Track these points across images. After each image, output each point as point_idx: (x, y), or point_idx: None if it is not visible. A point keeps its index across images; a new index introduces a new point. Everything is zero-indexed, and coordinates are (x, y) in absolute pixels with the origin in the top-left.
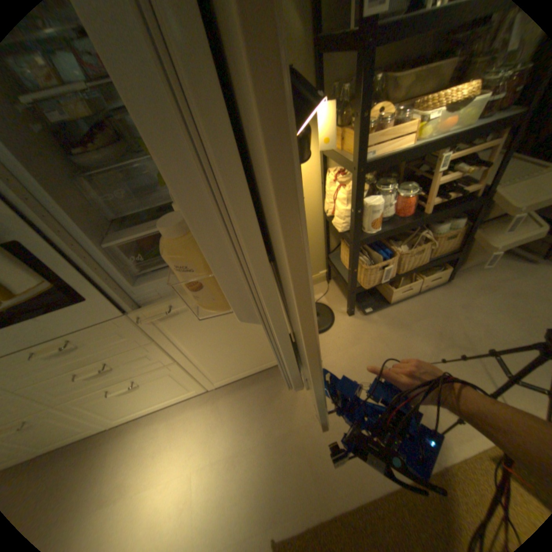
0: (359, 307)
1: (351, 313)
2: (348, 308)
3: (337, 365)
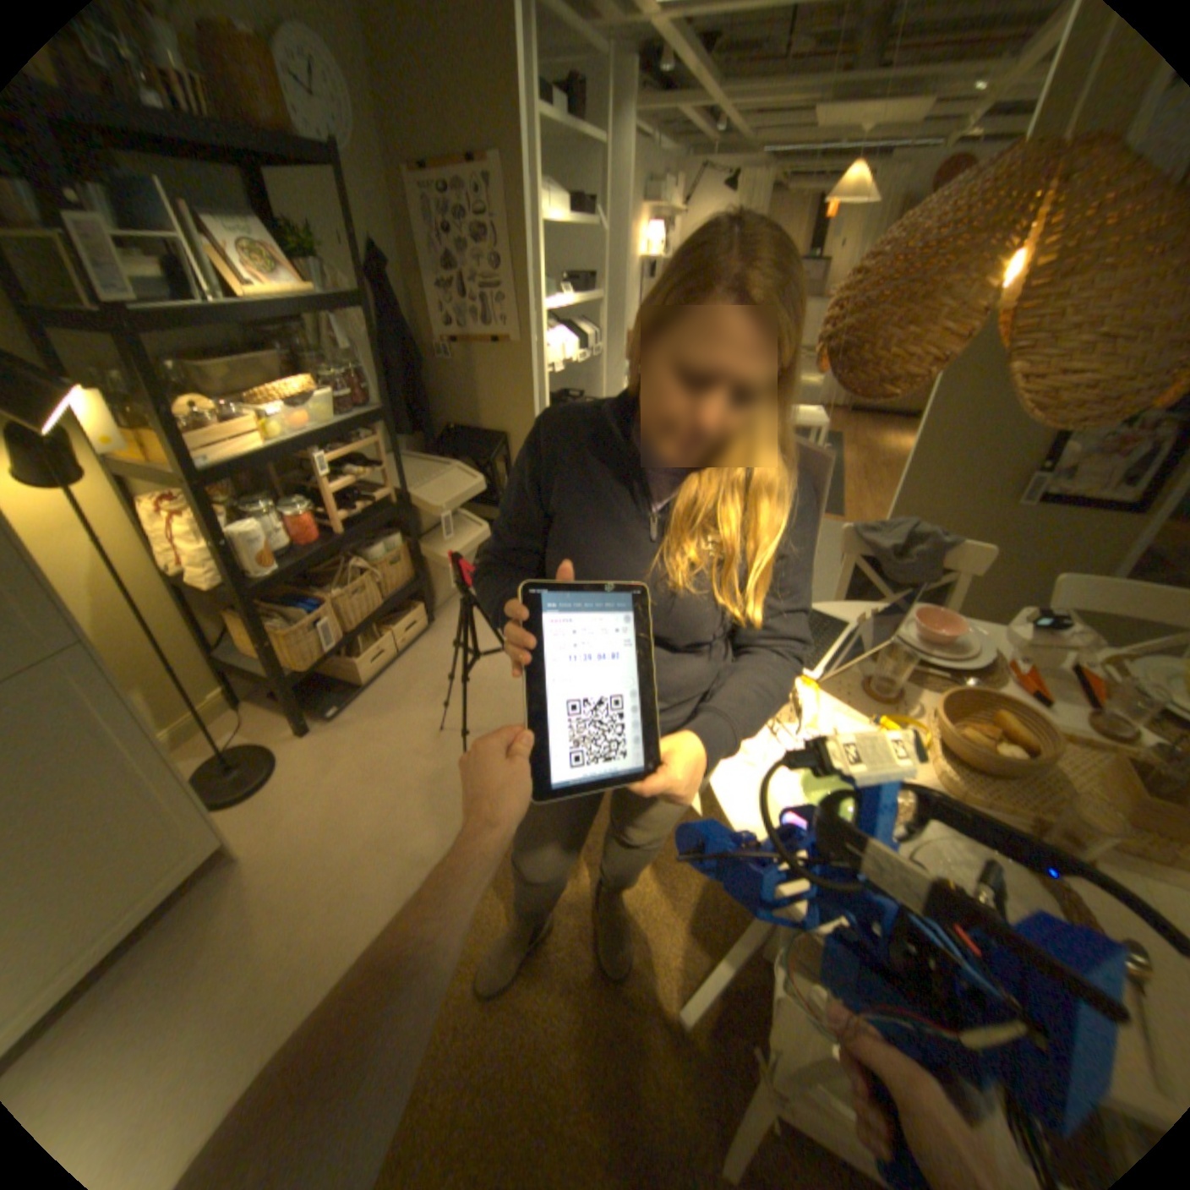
0: (312, 717)
1: (302, 731)
2: (292, 724)
3: (309, 817)
